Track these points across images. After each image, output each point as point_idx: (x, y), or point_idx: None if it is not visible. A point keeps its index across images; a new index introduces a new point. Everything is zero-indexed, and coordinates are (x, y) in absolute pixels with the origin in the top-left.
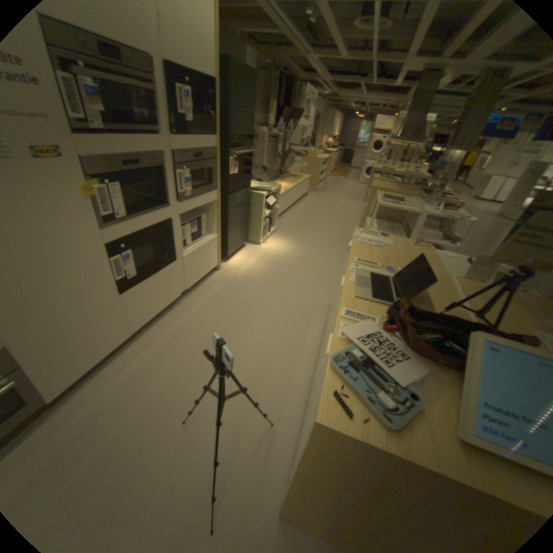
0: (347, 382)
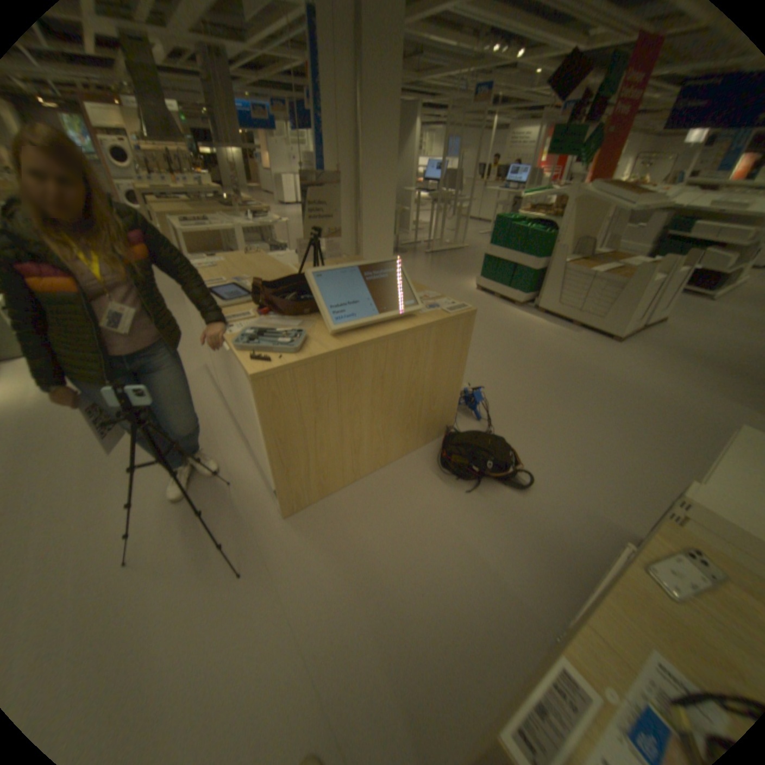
0: (255, 353)
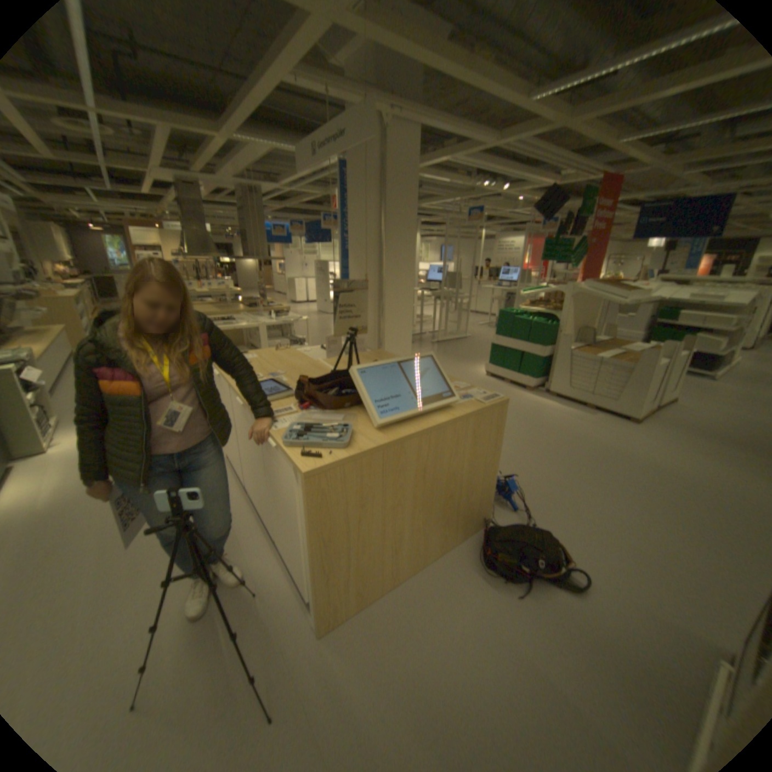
0: (302, 449)
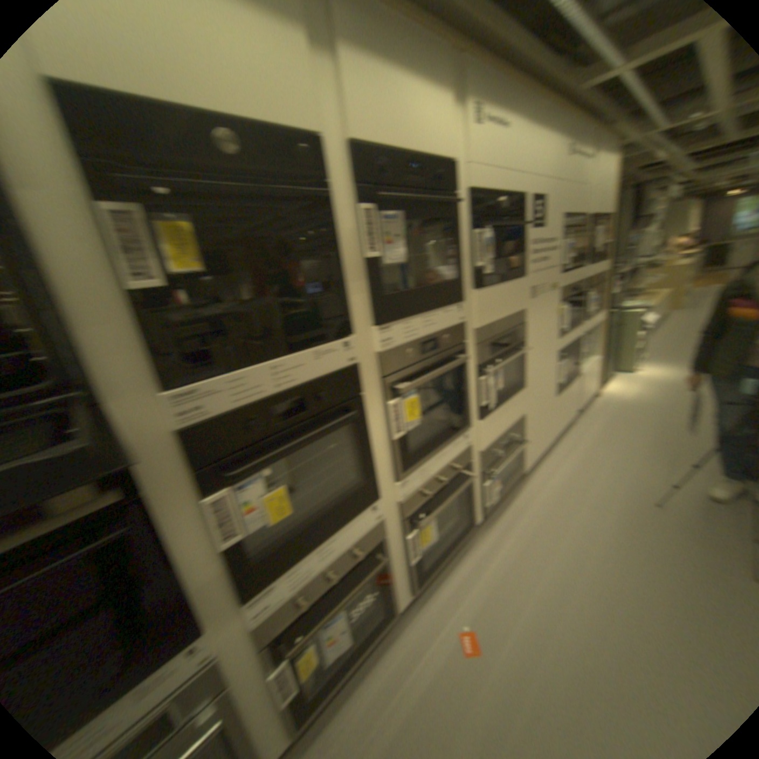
0: None
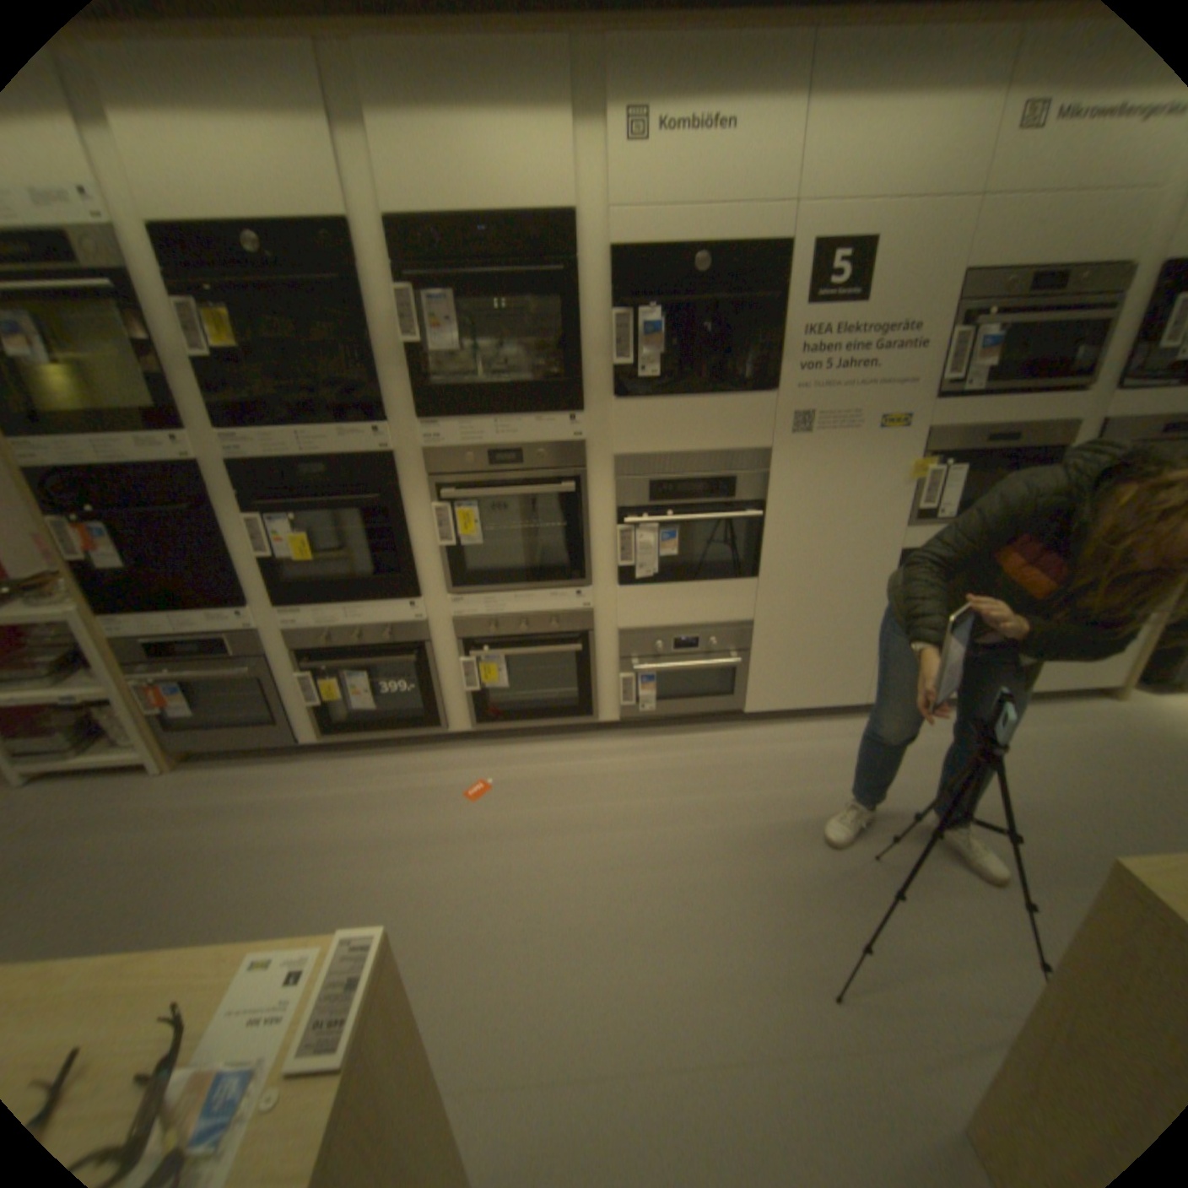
0: None
